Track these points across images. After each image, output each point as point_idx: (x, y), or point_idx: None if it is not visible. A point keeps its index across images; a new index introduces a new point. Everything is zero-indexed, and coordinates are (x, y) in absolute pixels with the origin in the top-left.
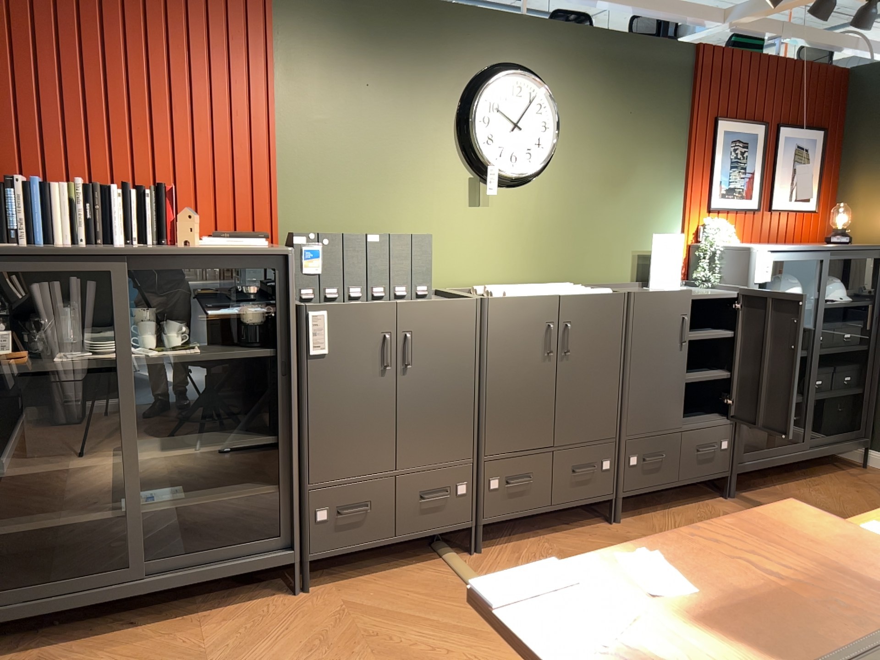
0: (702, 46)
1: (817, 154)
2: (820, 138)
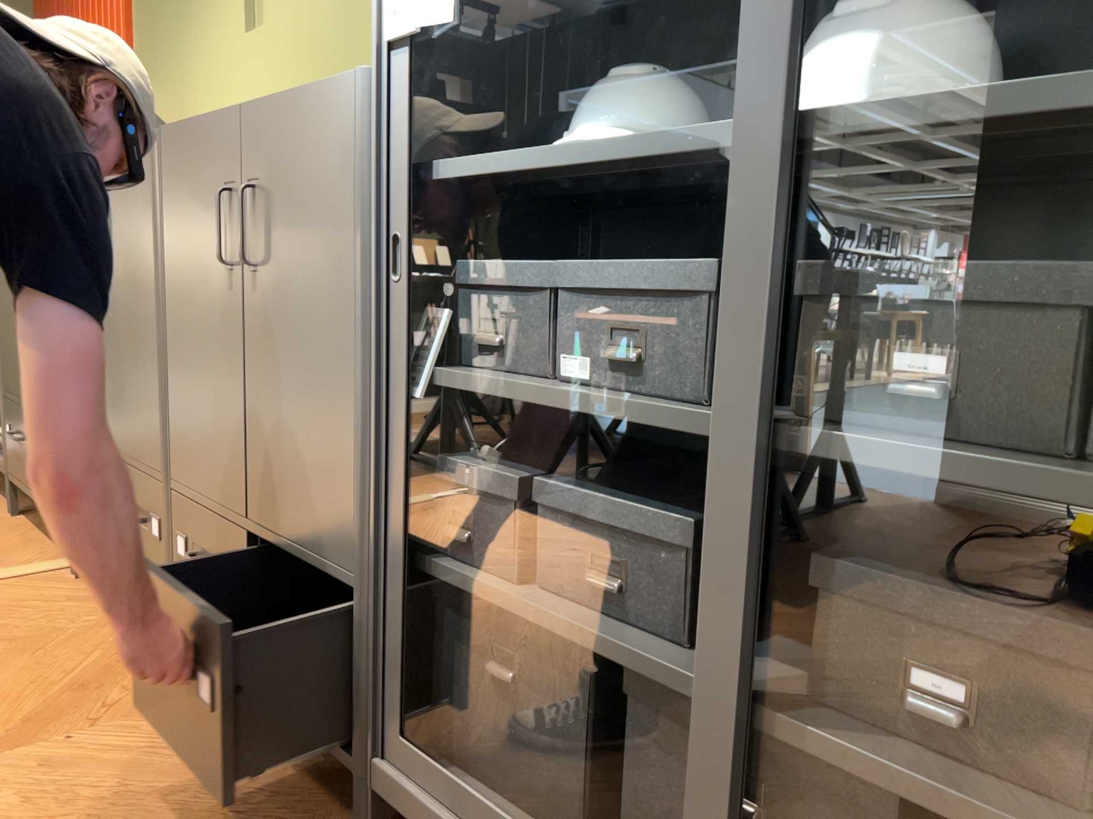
0: None
1: None
2: None
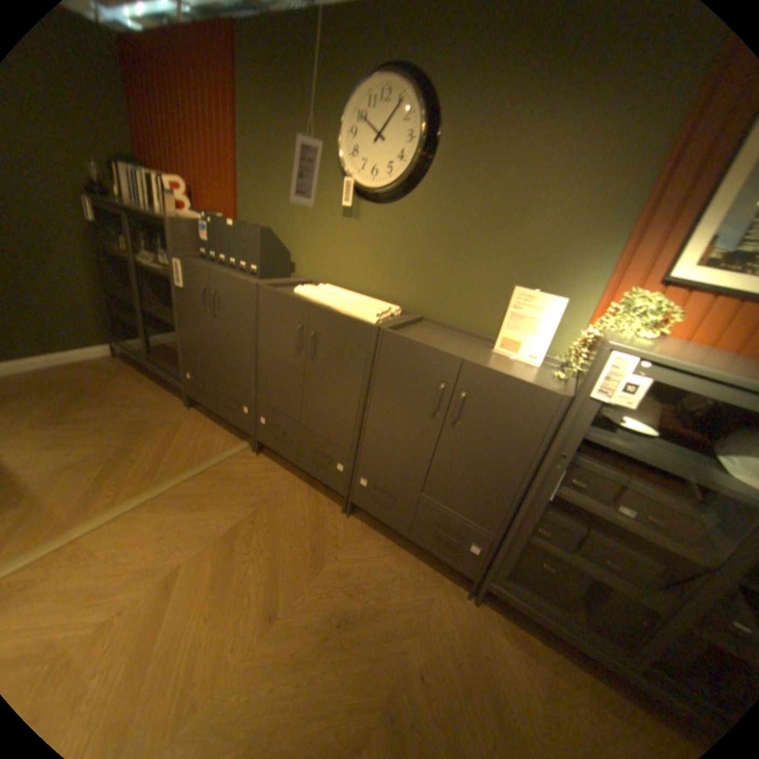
0: None
1: None
2: None
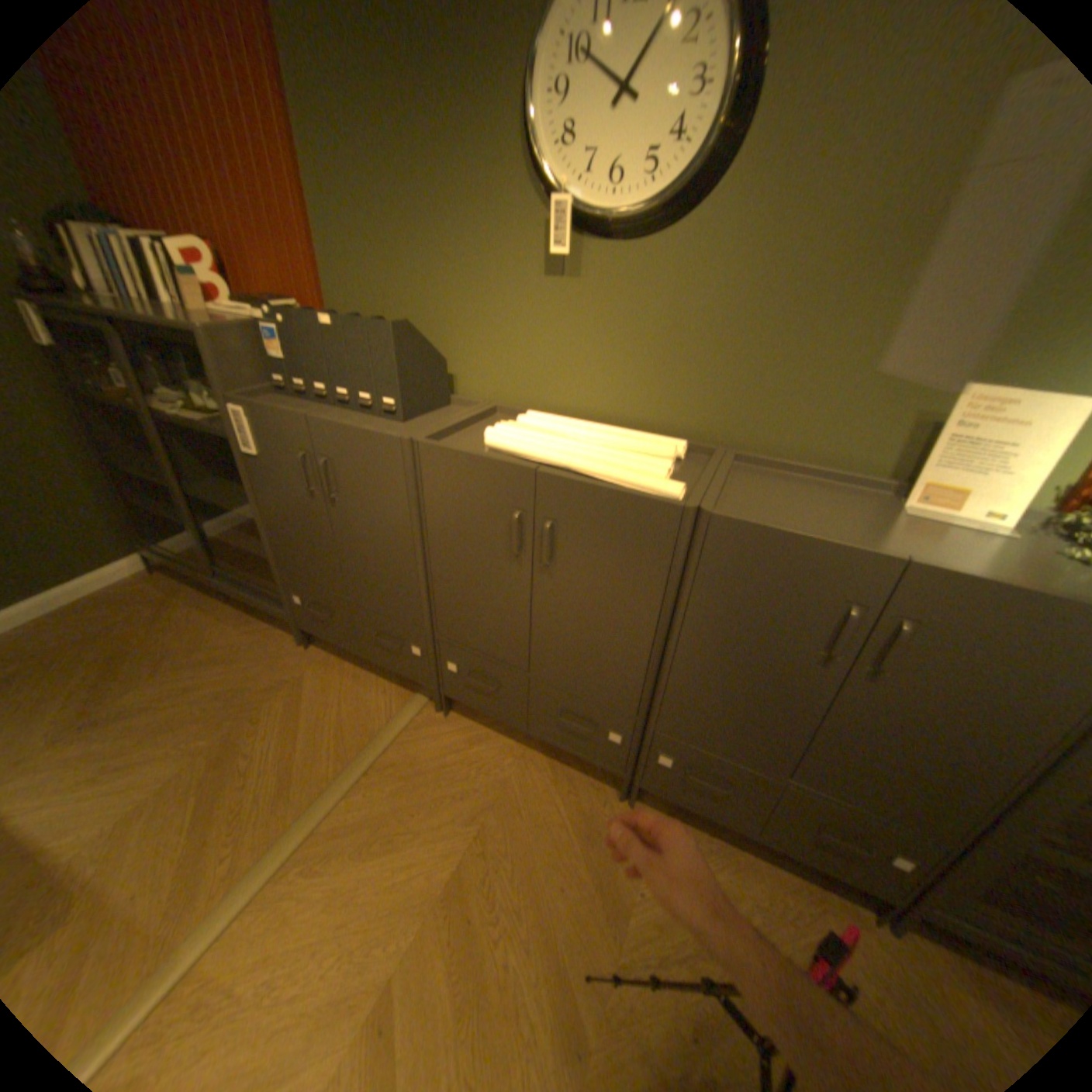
0: None
1: None
2: None
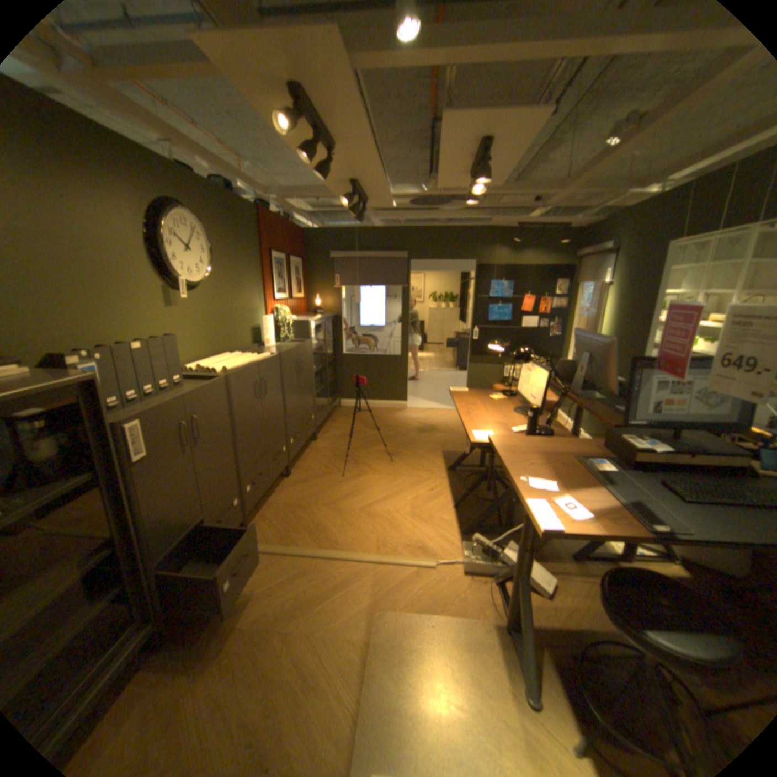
0: (259, 206)
1: (301, 269)
2: (301, 261)
